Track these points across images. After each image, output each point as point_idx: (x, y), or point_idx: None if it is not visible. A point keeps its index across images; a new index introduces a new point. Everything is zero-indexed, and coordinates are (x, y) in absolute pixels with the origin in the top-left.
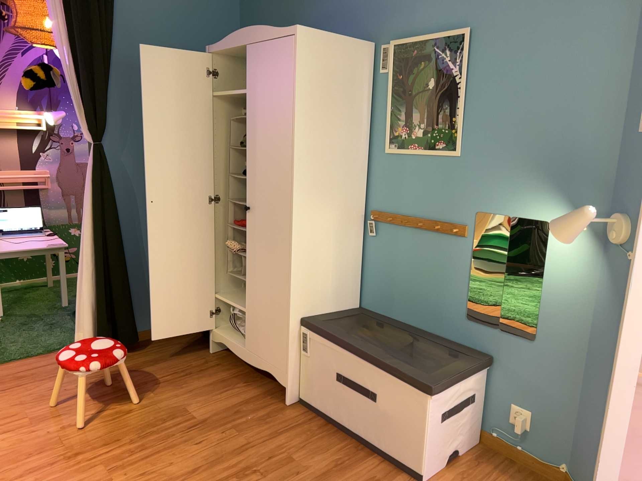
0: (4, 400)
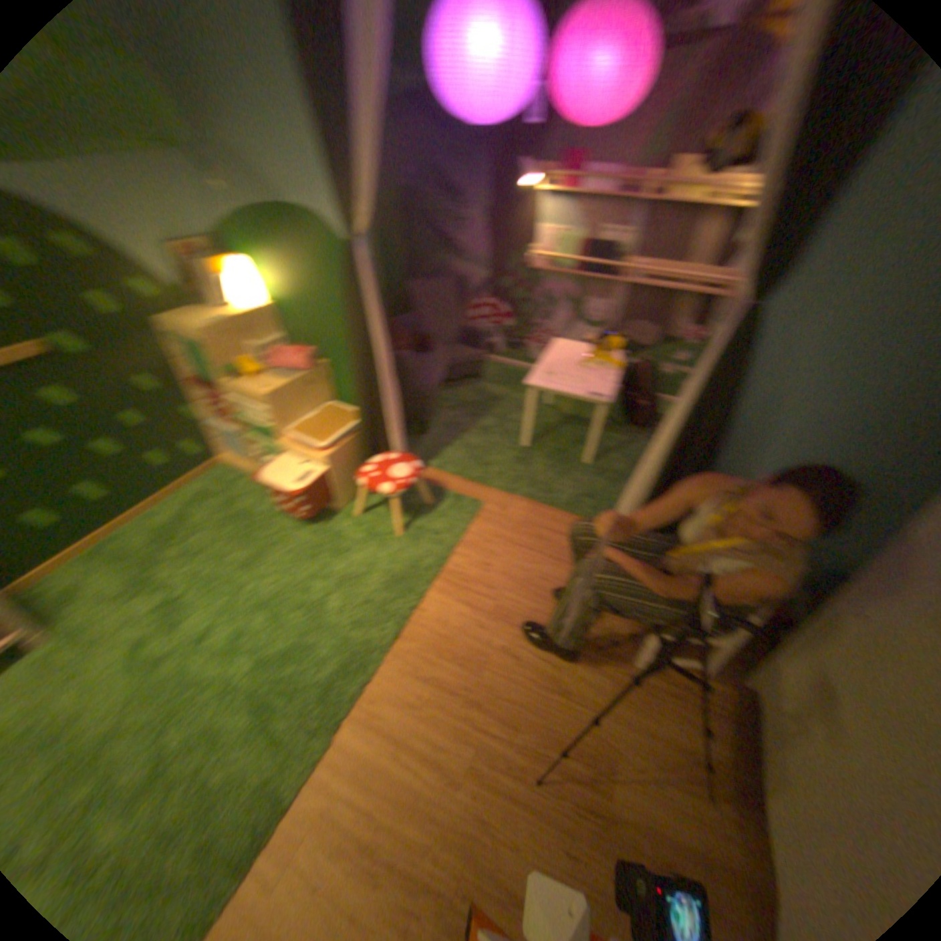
0: (503, 562)
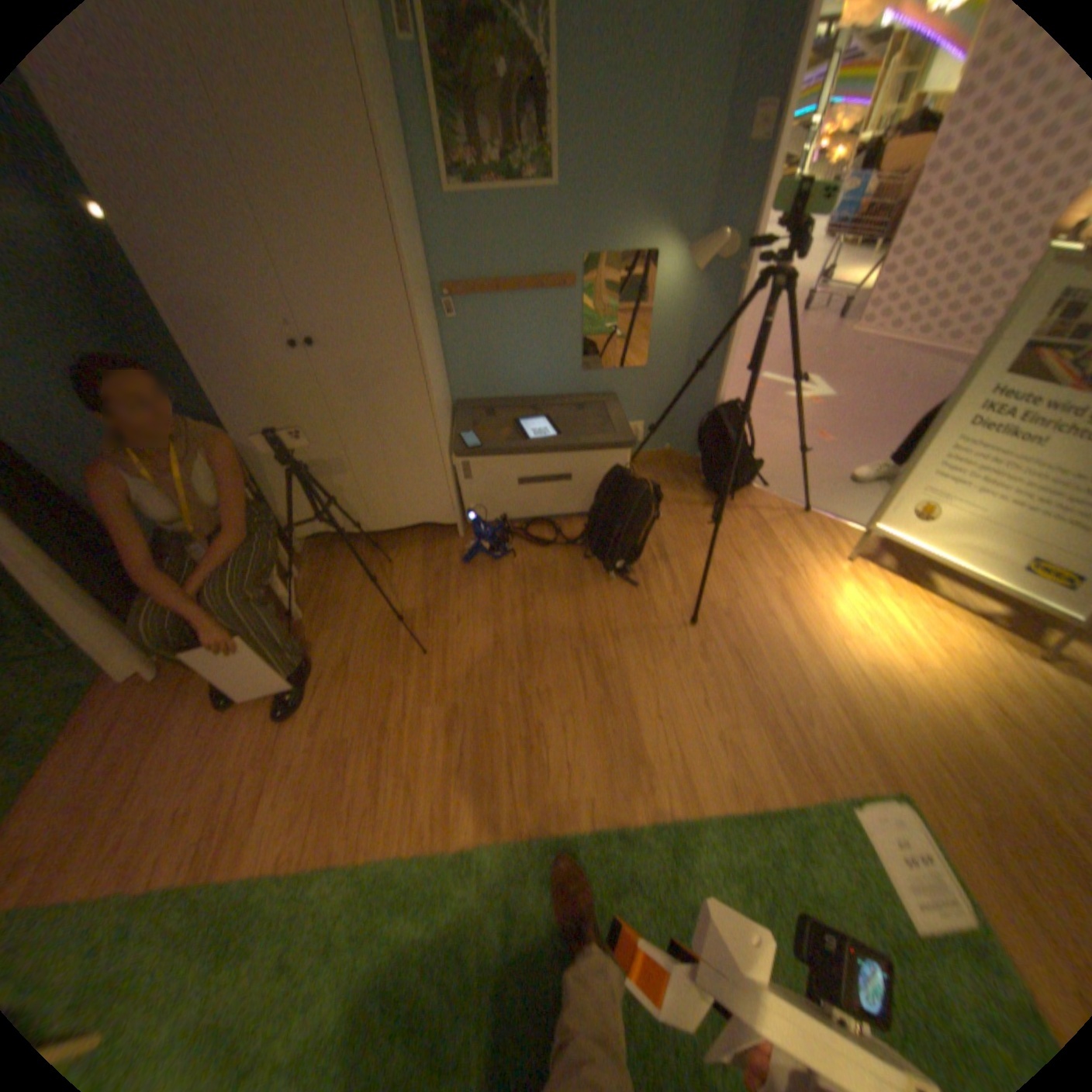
0: (164, 794)
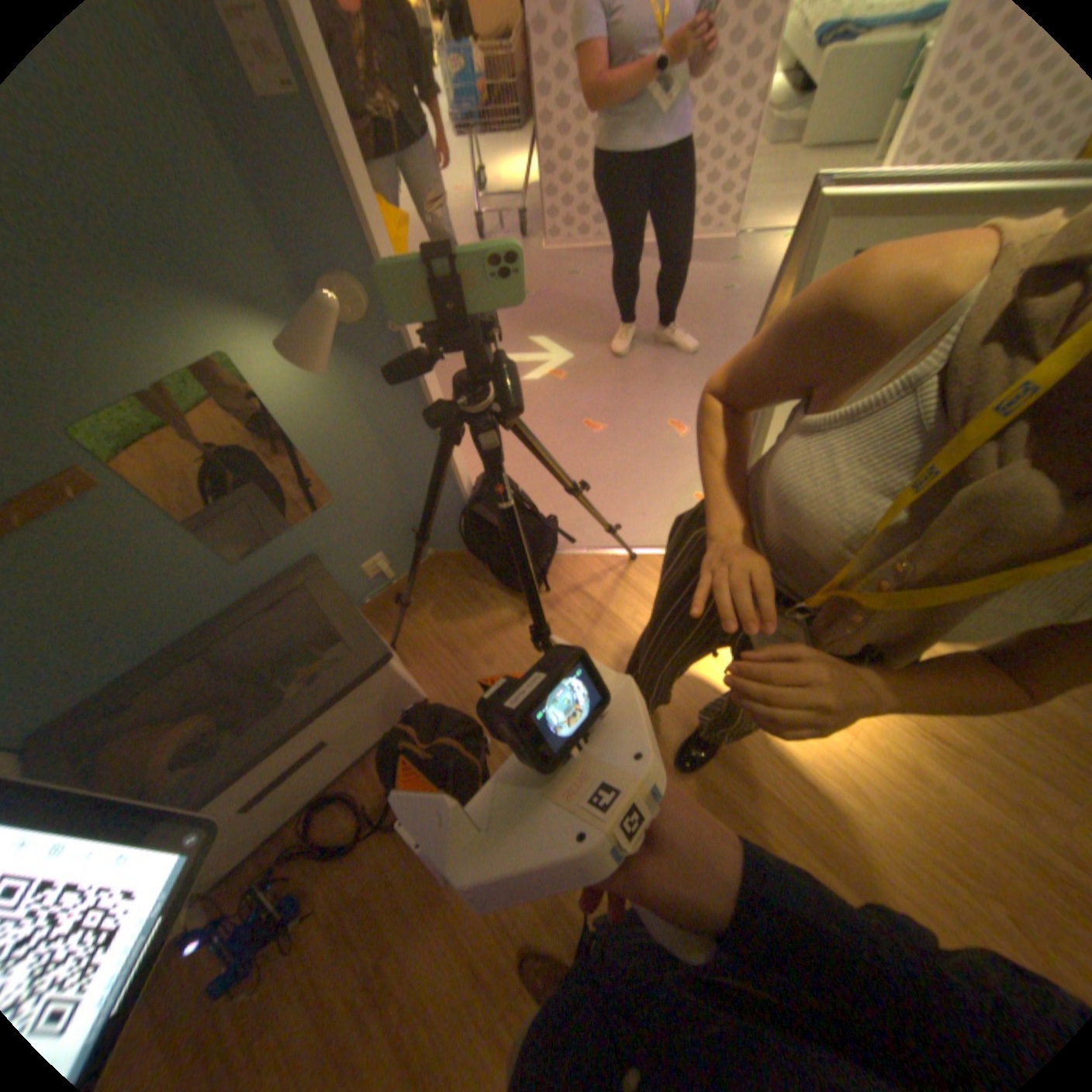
0: None
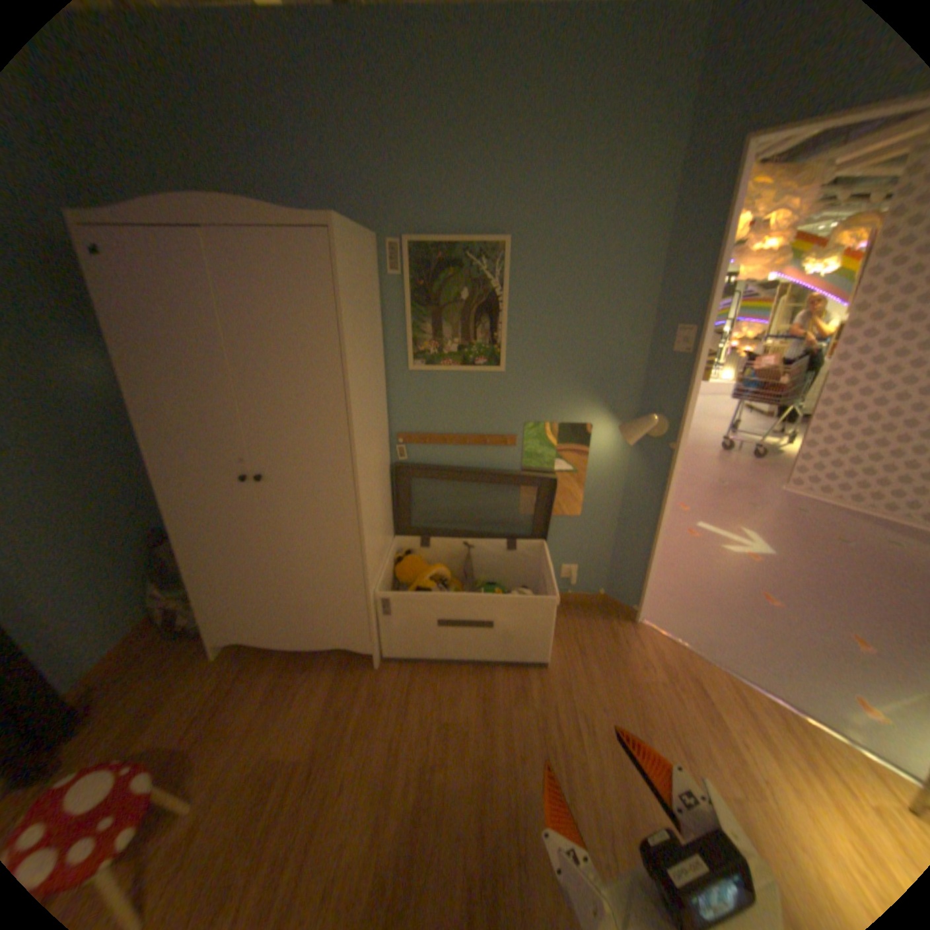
0: None
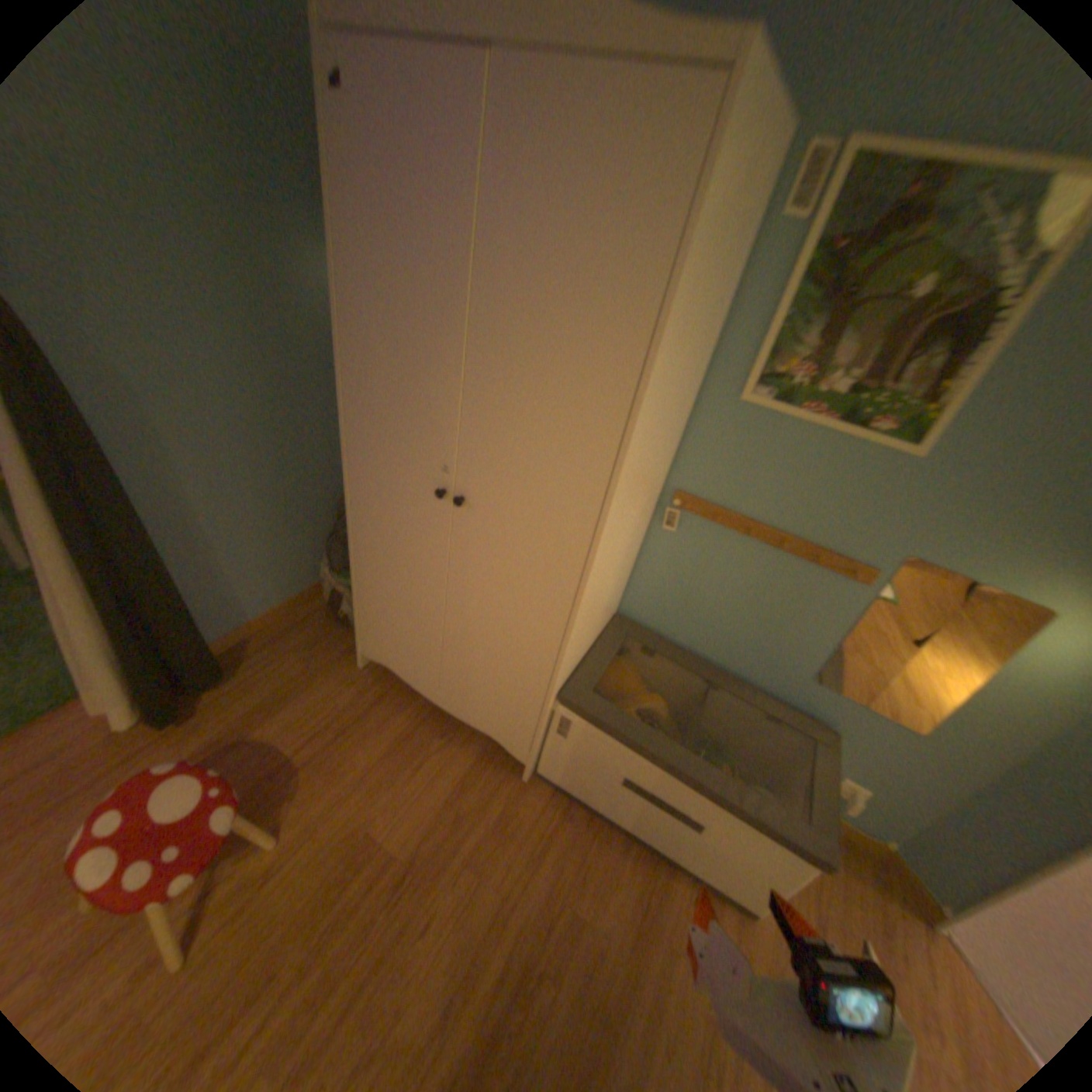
0: None
